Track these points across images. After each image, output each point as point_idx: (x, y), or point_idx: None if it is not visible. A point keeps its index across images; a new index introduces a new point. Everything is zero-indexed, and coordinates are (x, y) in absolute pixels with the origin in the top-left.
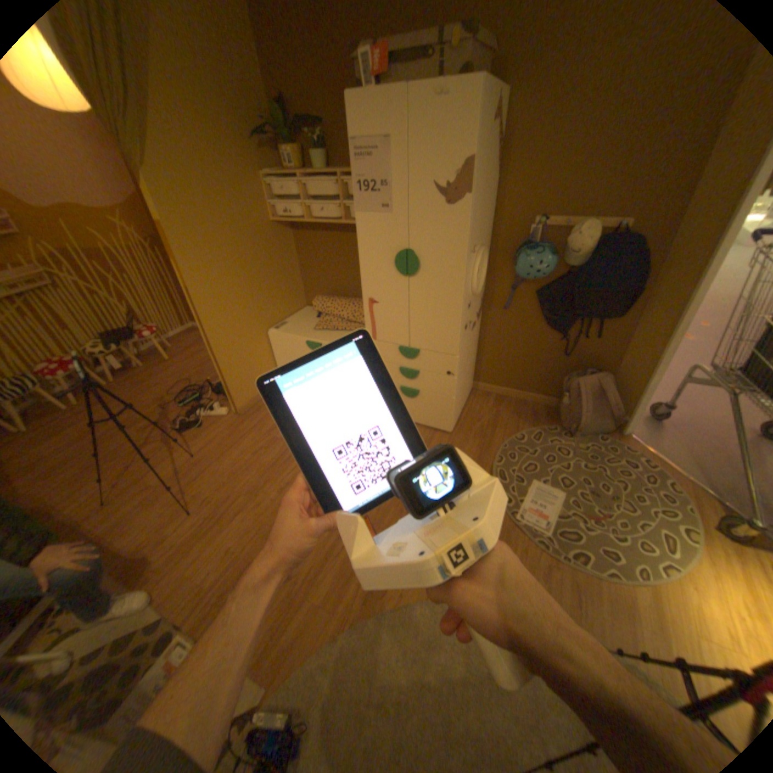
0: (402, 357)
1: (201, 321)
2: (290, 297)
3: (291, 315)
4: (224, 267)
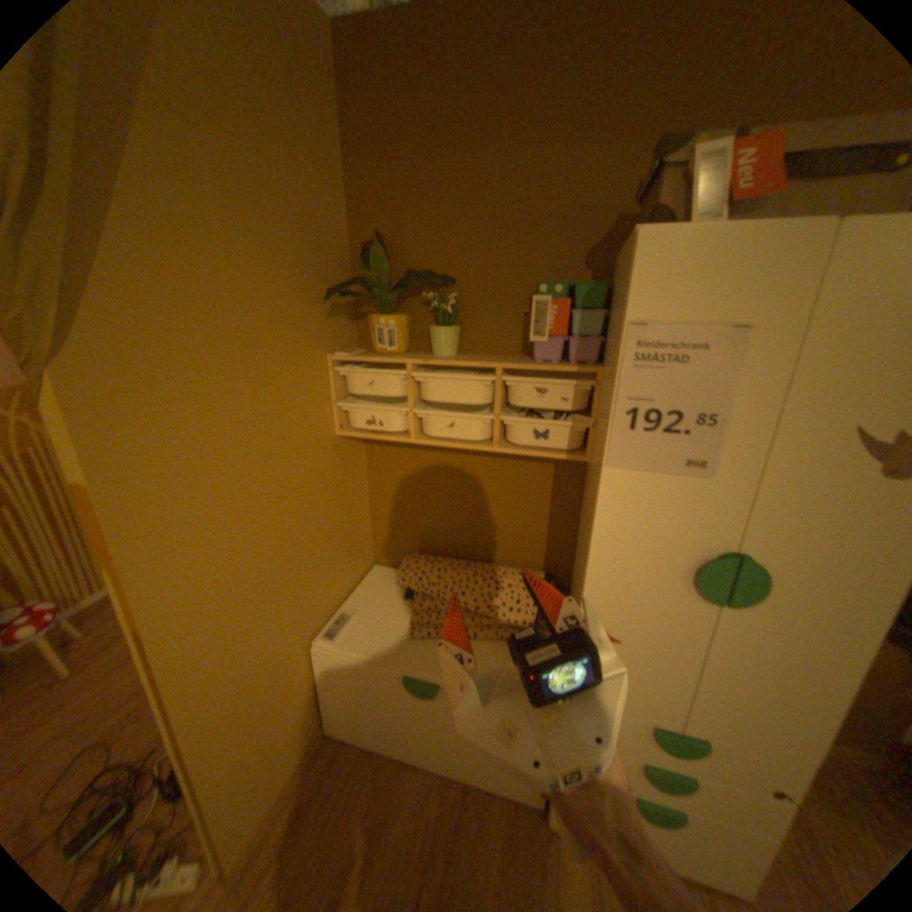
0: (665, 751)
1: (166, 698)
2: (353, 557)
3: (351, 589)
4: (243, 545)
